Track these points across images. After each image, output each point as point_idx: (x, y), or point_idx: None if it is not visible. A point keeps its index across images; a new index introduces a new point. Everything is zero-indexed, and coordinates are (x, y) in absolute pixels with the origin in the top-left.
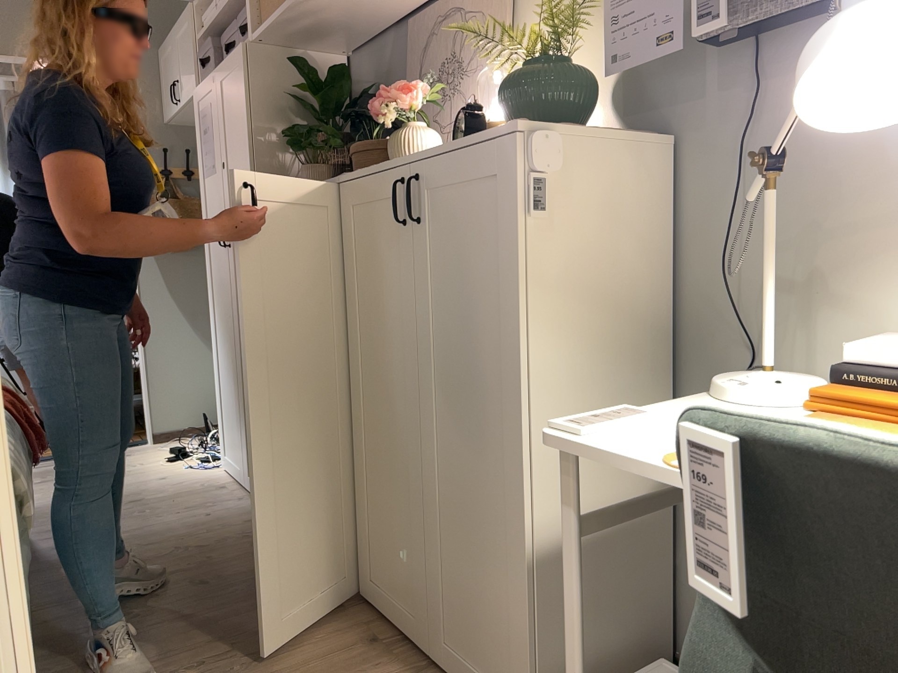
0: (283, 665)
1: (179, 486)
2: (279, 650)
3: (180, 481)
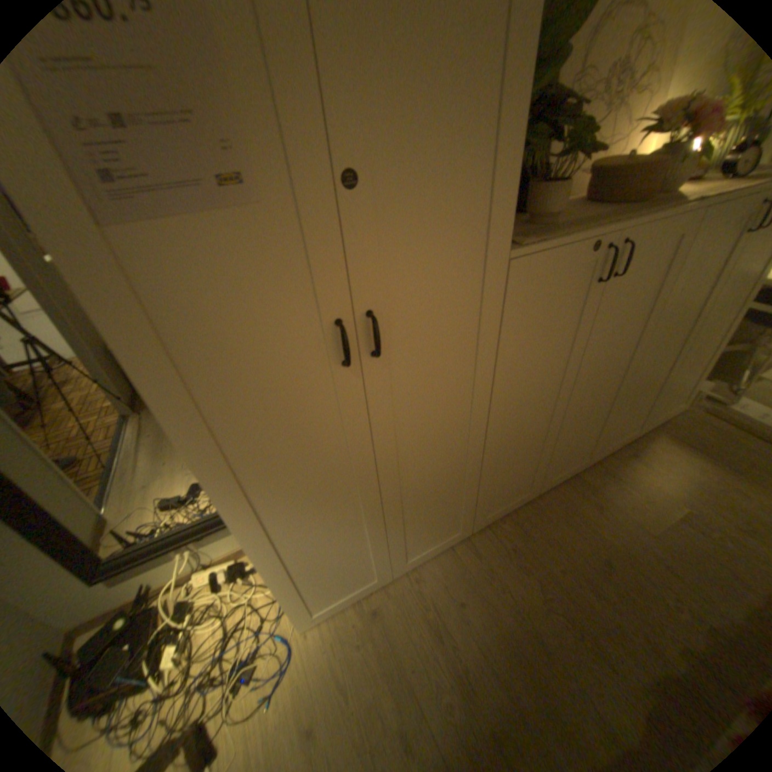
0: (675, 492)
1: (351, 684)
2: (663, 496)
3: (330, 691)
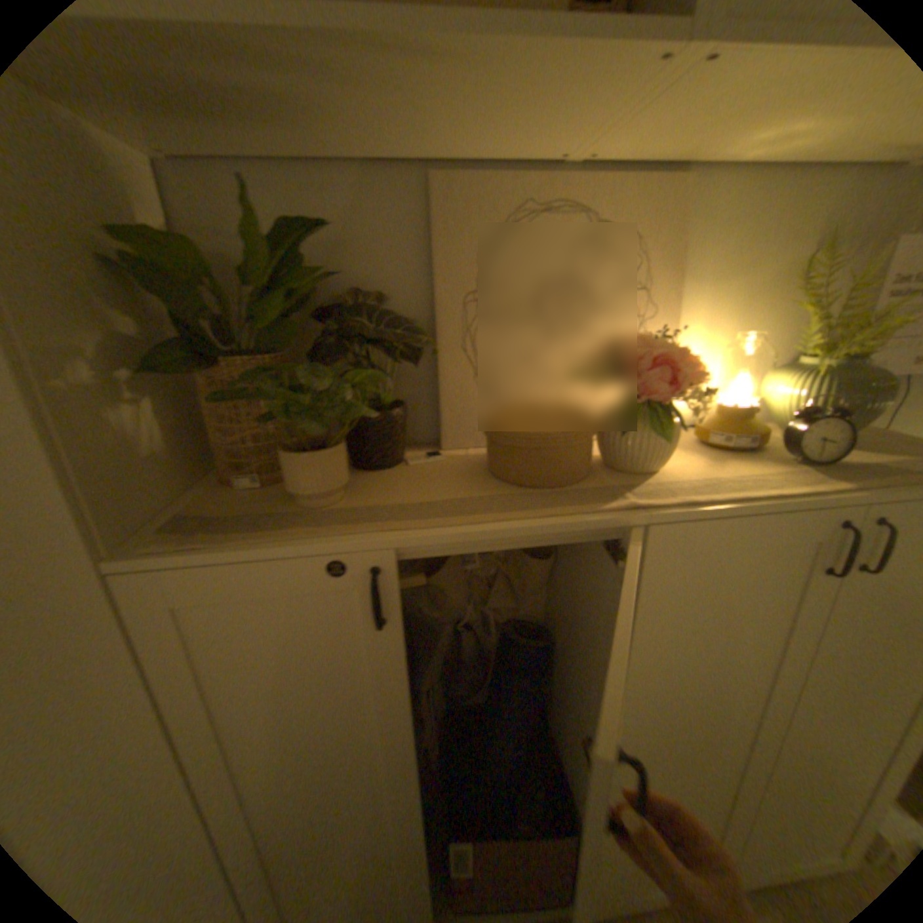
0: None
1: None
2: None
3: None
